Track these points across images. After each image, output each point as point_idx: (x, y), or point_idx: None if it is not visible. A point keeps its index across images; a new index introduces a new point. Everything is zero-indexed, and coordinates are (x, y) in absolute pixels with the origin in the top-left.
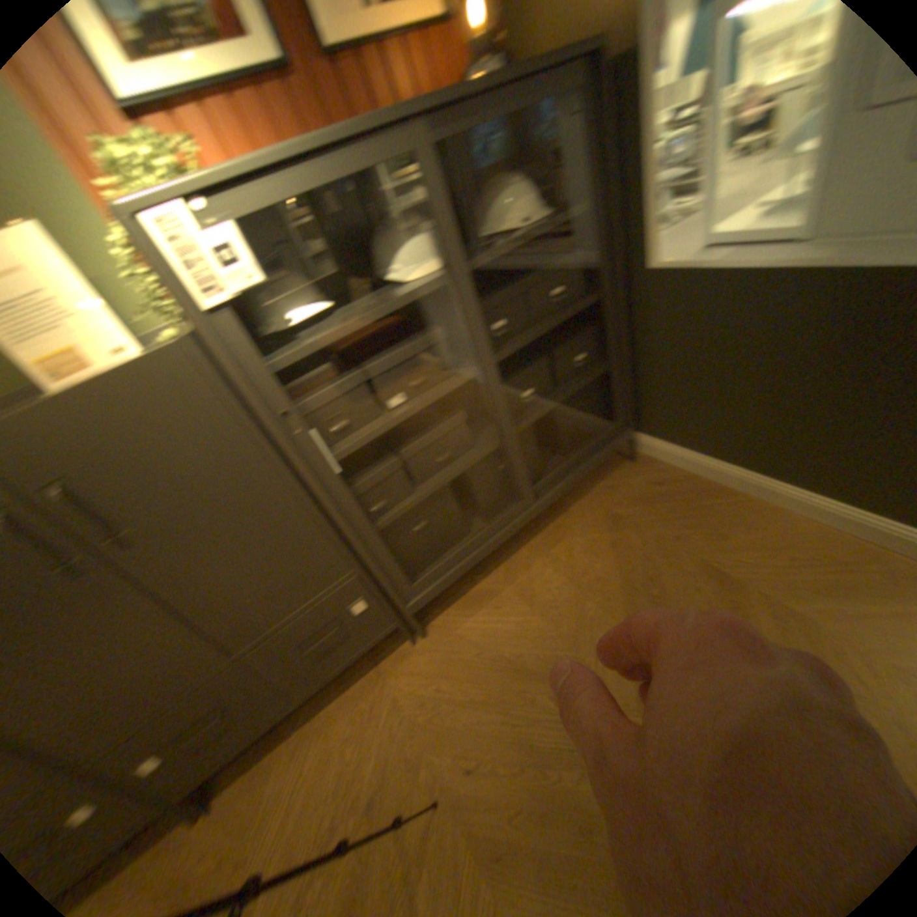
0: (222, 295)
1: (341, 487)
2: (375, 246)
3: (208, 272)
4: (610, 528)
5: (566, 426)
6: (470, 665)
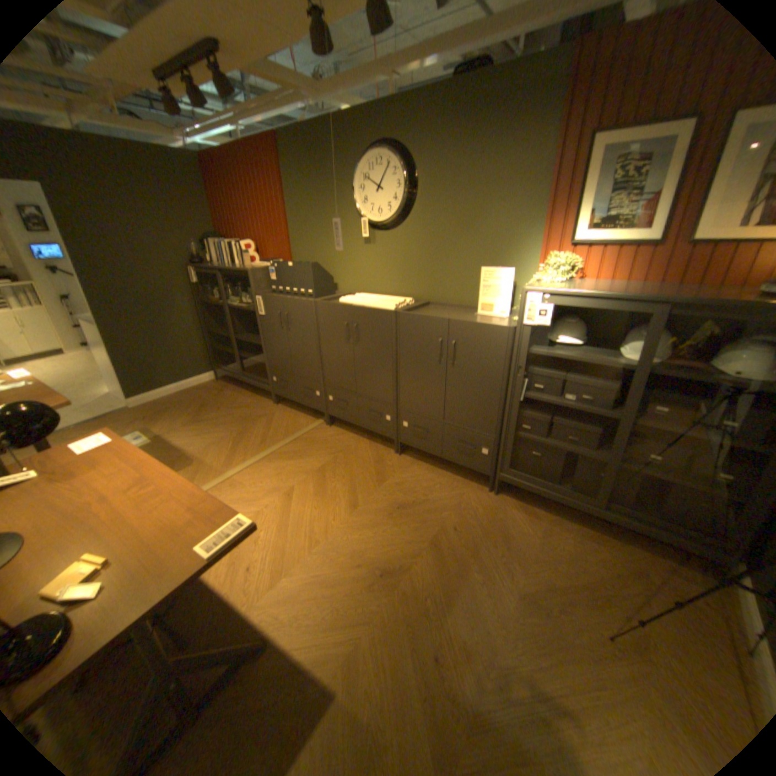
0: (533, 323)
1: (516, 406)
2: (630, 334)
3: (534, 315)
4: (630, 575)
5: (677, 508)
6: (494, 518)
